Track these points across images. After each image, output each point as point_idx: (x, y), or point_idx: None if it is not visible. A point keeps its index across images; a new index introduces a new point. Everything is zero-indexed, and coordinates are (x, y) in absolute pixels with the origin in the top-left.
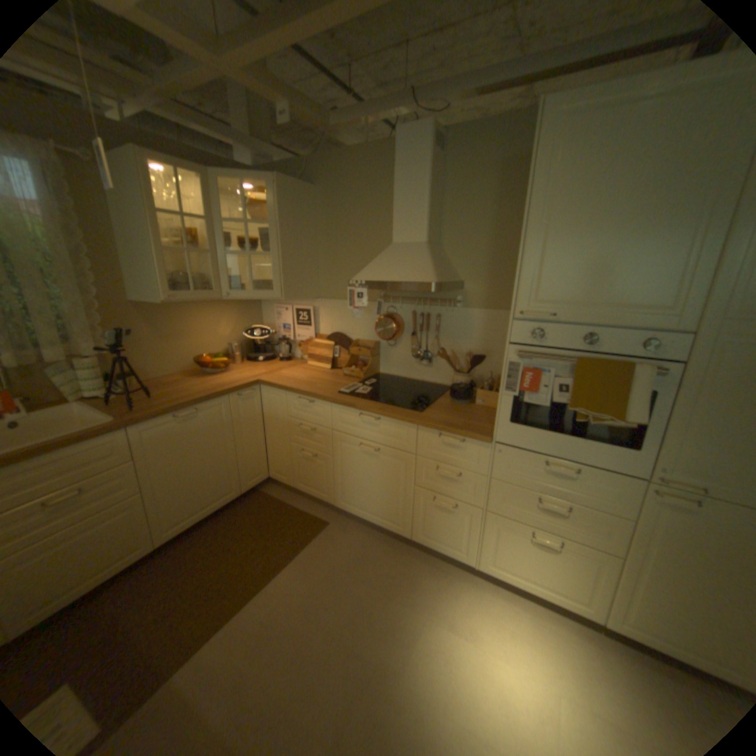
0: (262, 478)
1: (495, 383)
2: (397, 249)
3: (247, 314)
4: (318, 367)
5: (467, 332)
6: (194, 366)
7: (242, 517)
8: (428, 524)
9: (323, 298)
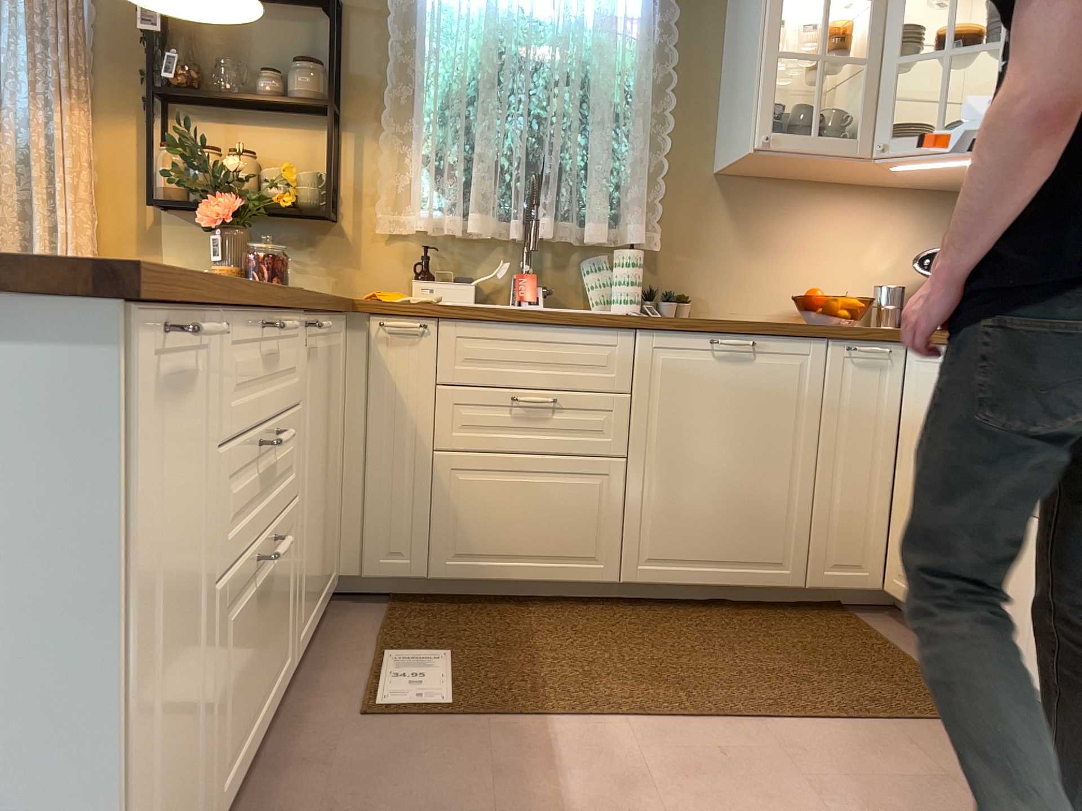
0: (867, 581)
1: None
2: None
3: (943, 230)
4: None
5: None
6: (798, 314)
7: (792, 628)
8: None
9: None
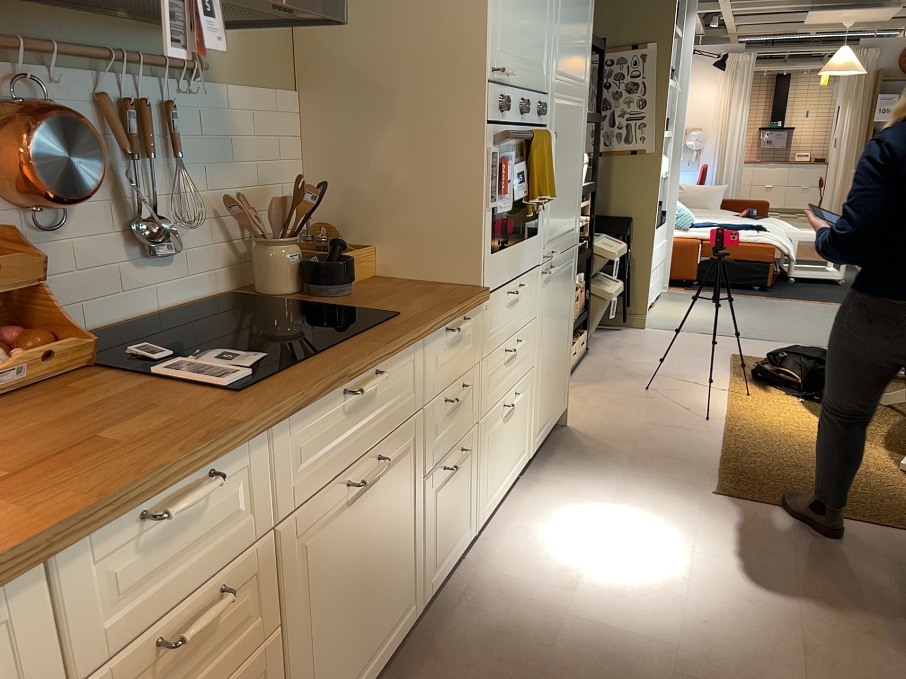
0: None
1: (339, 234)
2: None
3: None
4: None
5: (227, 144)
6: None
7: None
8: (438, 534)
9: None
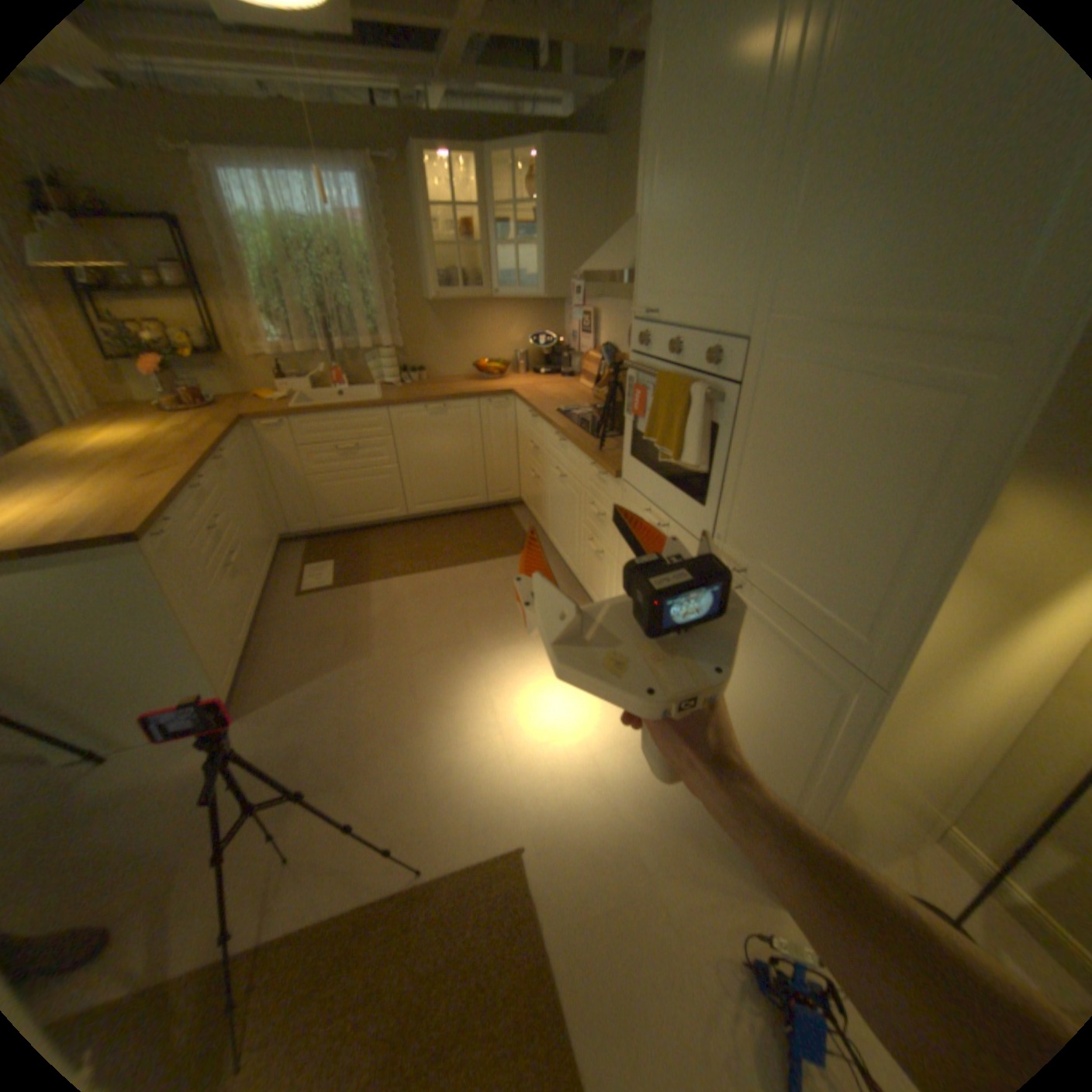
0: (512, 496)
1: None
2: (633, 225)
3: (545, 317)
4: (585, 387)
5: None
6: (480, 371)
7: (481, 522)
8: (588, 569)
9: (606, 297)
